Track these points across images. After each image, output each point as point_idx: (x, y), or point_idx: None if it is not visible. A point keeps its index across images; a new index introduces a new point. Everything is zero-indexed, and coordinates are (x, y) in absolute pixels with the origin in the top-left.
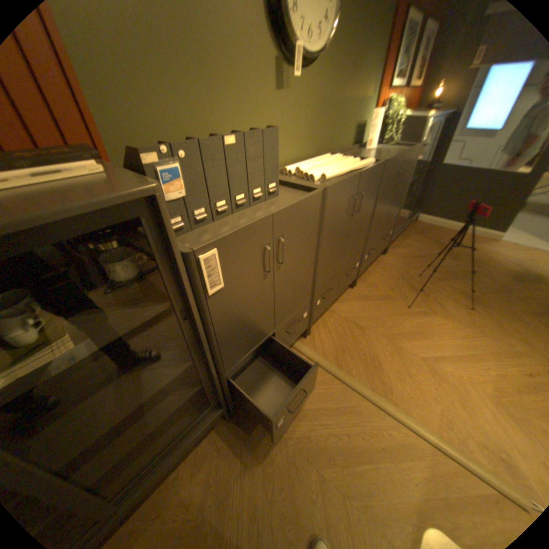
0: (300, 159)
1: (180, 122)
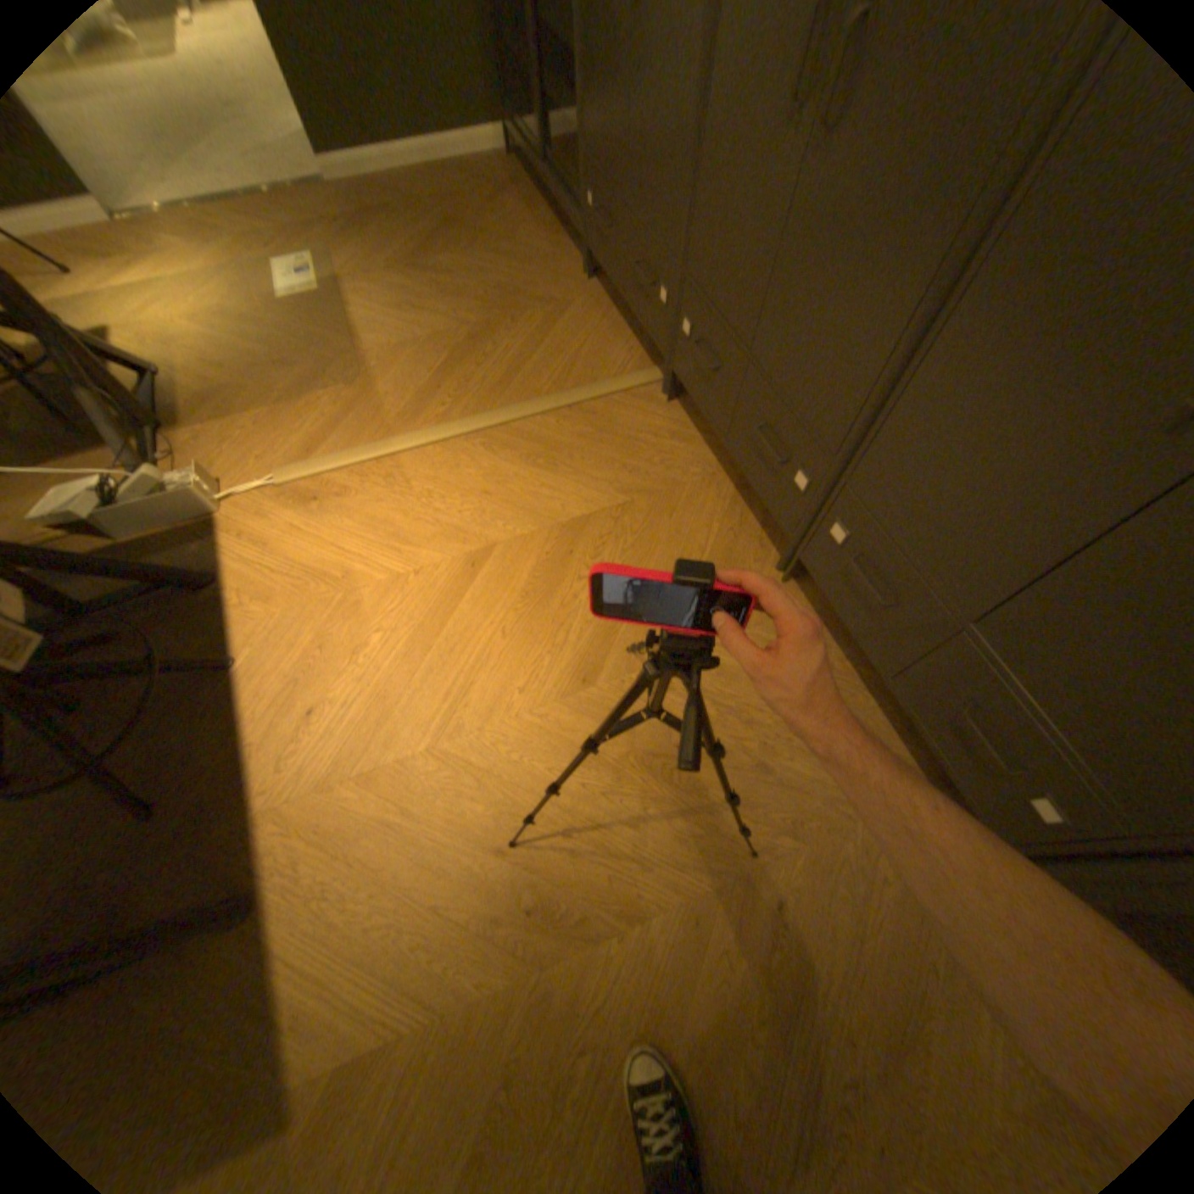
0: None
1: None
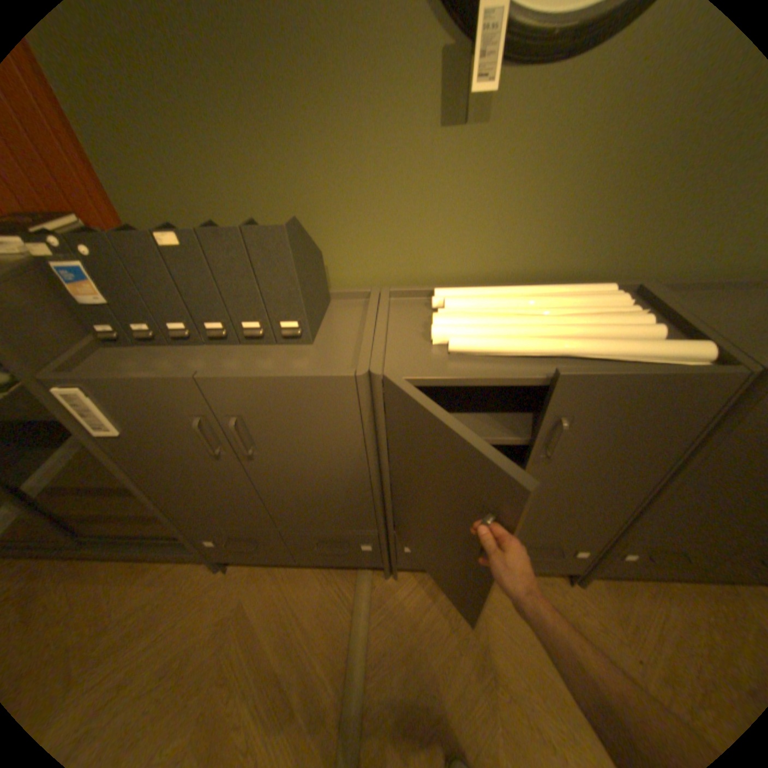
0: (516, 277)
1: (216, 190)
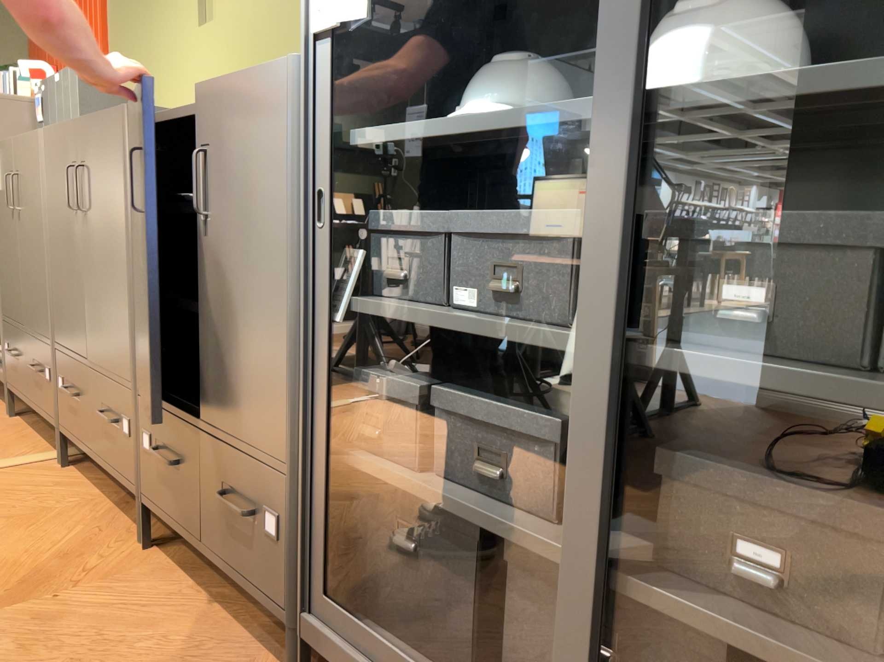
0: None
1: None
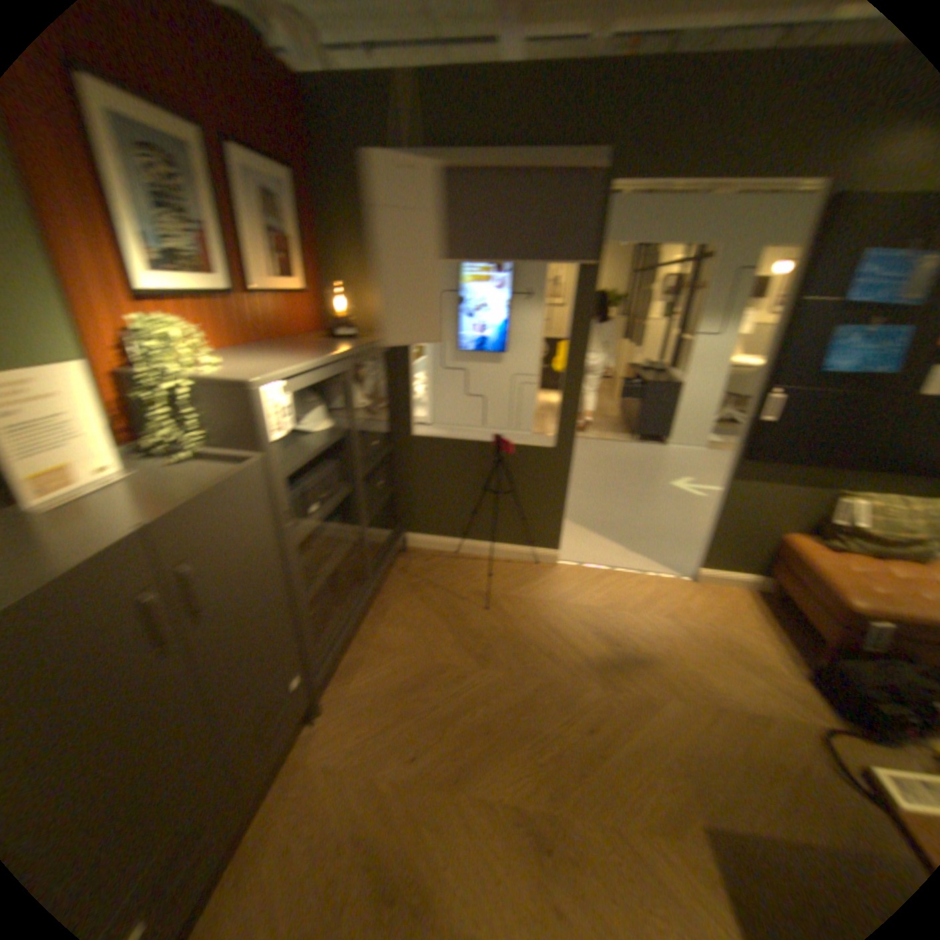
0: None
1: None
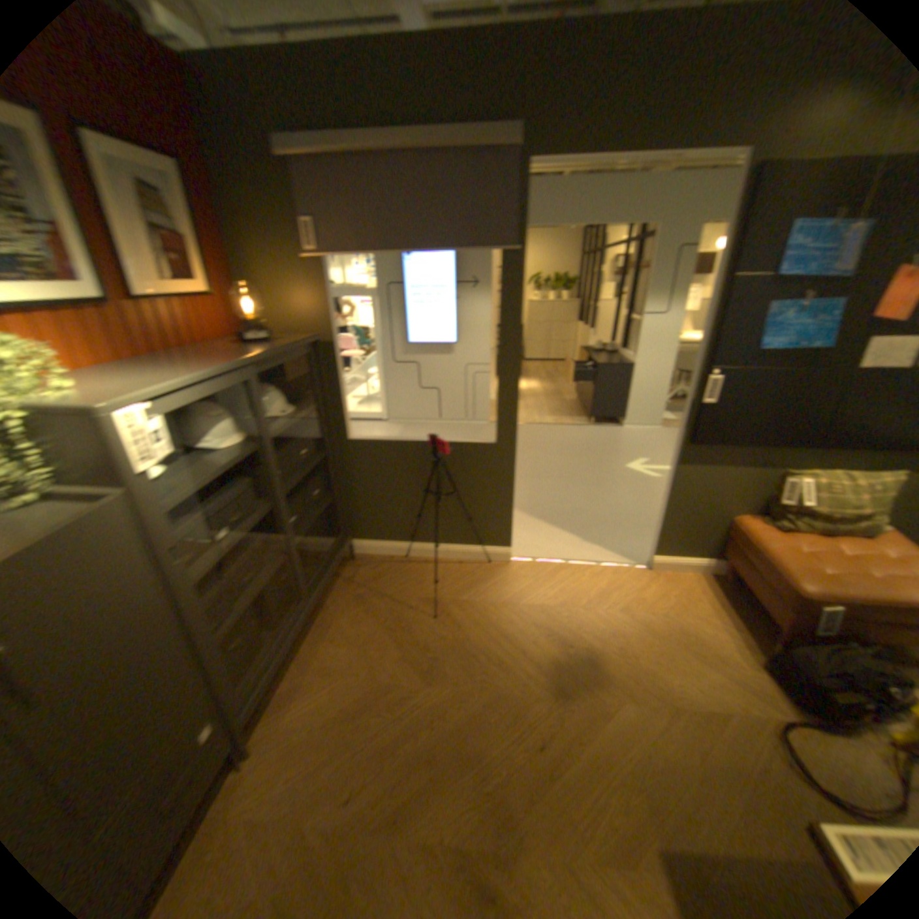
0: None
1: None
